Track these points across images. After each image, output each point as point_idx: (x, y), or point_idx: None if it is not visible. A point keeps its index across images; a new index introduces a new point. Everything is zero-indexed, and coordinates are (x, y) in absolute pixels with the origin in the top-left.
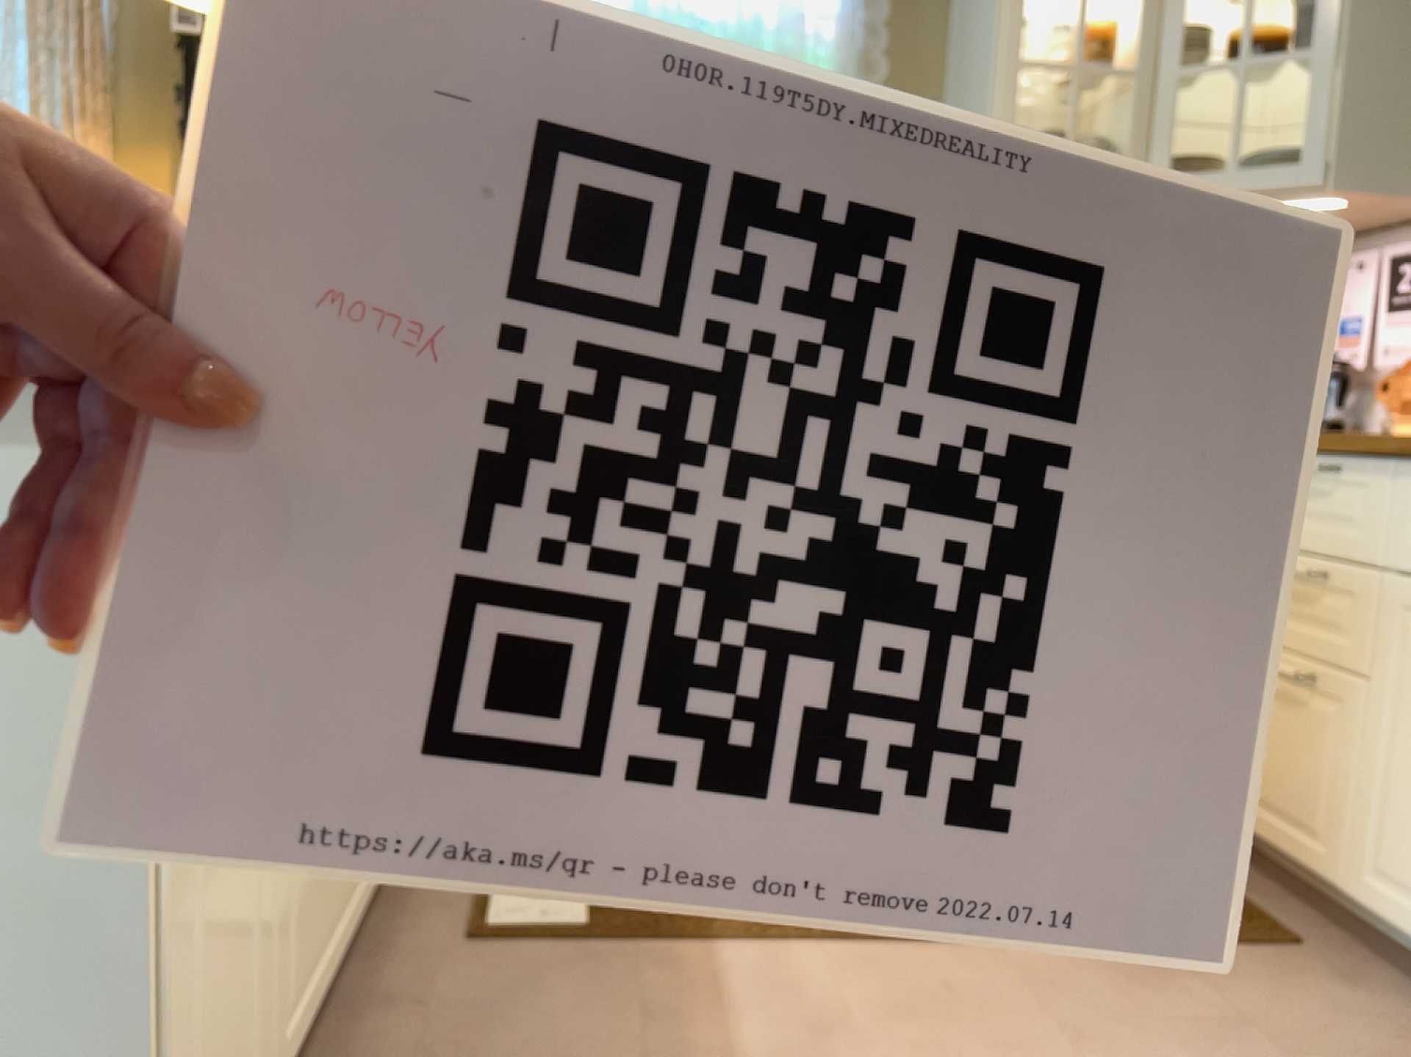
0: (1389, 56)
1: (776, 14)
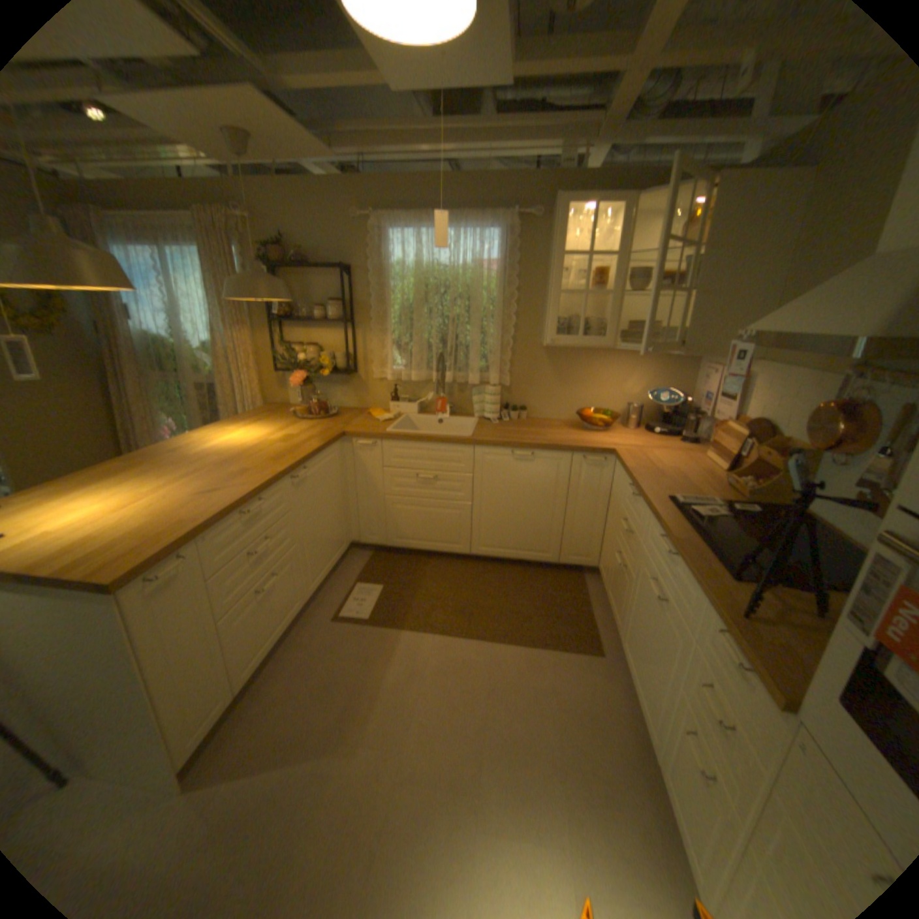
0: (716, 295)
1: (472, 264)
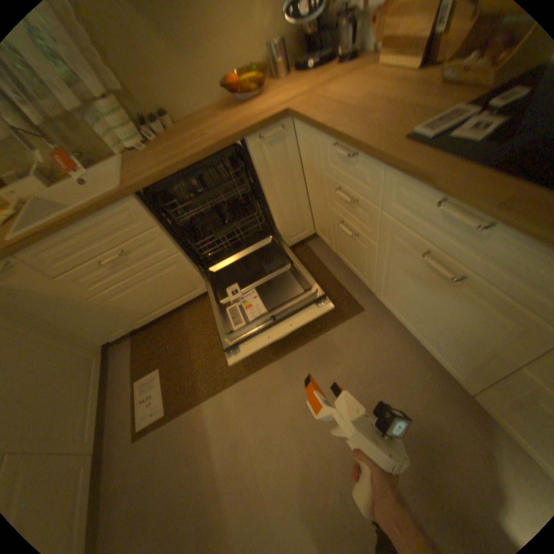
0: None
1: None
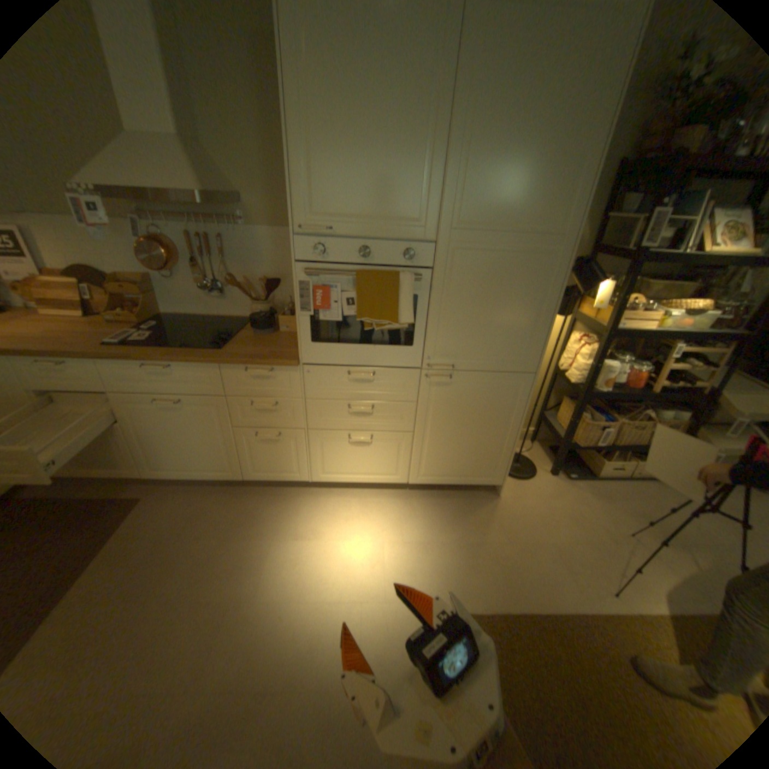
0: None
1: None
